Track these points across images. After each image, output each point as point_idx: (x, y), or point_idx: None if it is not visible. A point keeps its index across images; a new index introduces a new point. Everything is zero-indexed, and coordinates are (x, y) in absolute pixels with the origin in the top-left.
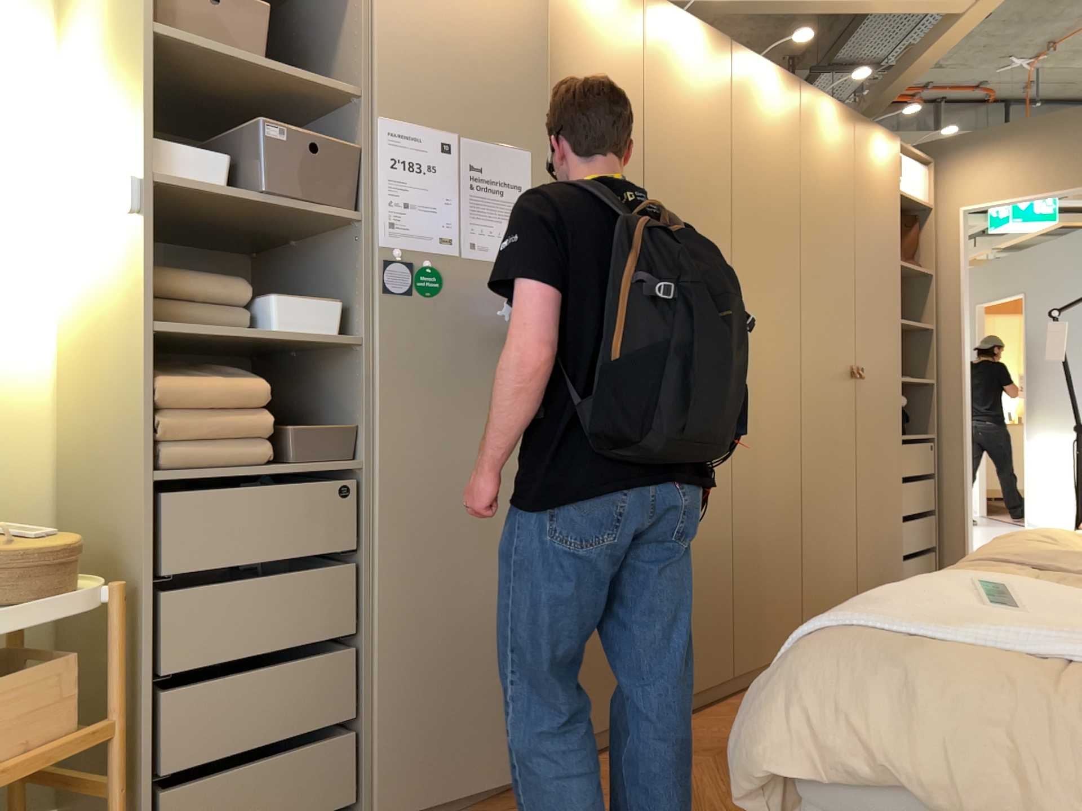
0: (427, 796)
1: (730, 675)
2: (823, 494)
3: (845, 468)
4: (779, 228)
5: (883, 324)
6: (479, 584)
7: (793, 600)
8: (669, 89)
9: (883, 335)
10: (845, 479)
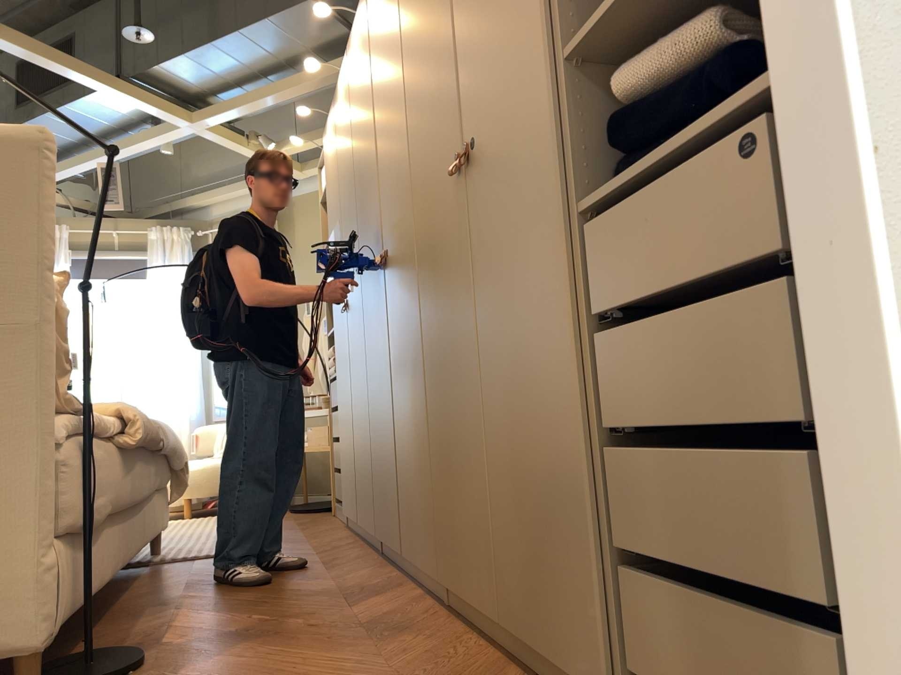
0: (348, 514)
1: (403, 552)
2: (447, 376)
3: (468, 331)
4: (396, 88)
5: (506, 3)
6: (348, 425)
7: (433, 512)
8: (356, 91)
9: (508, 24)
10: (470, 350)
